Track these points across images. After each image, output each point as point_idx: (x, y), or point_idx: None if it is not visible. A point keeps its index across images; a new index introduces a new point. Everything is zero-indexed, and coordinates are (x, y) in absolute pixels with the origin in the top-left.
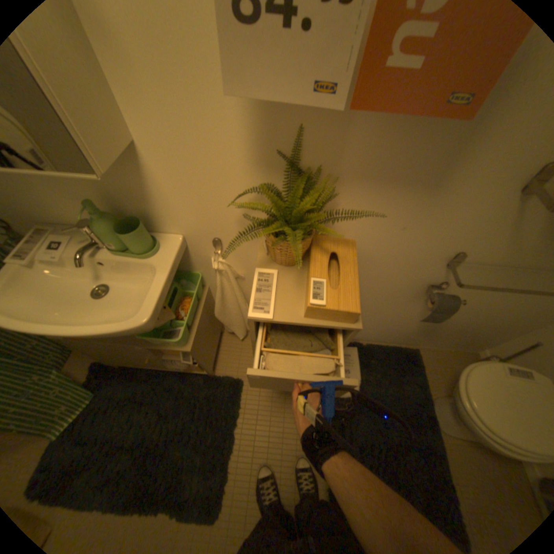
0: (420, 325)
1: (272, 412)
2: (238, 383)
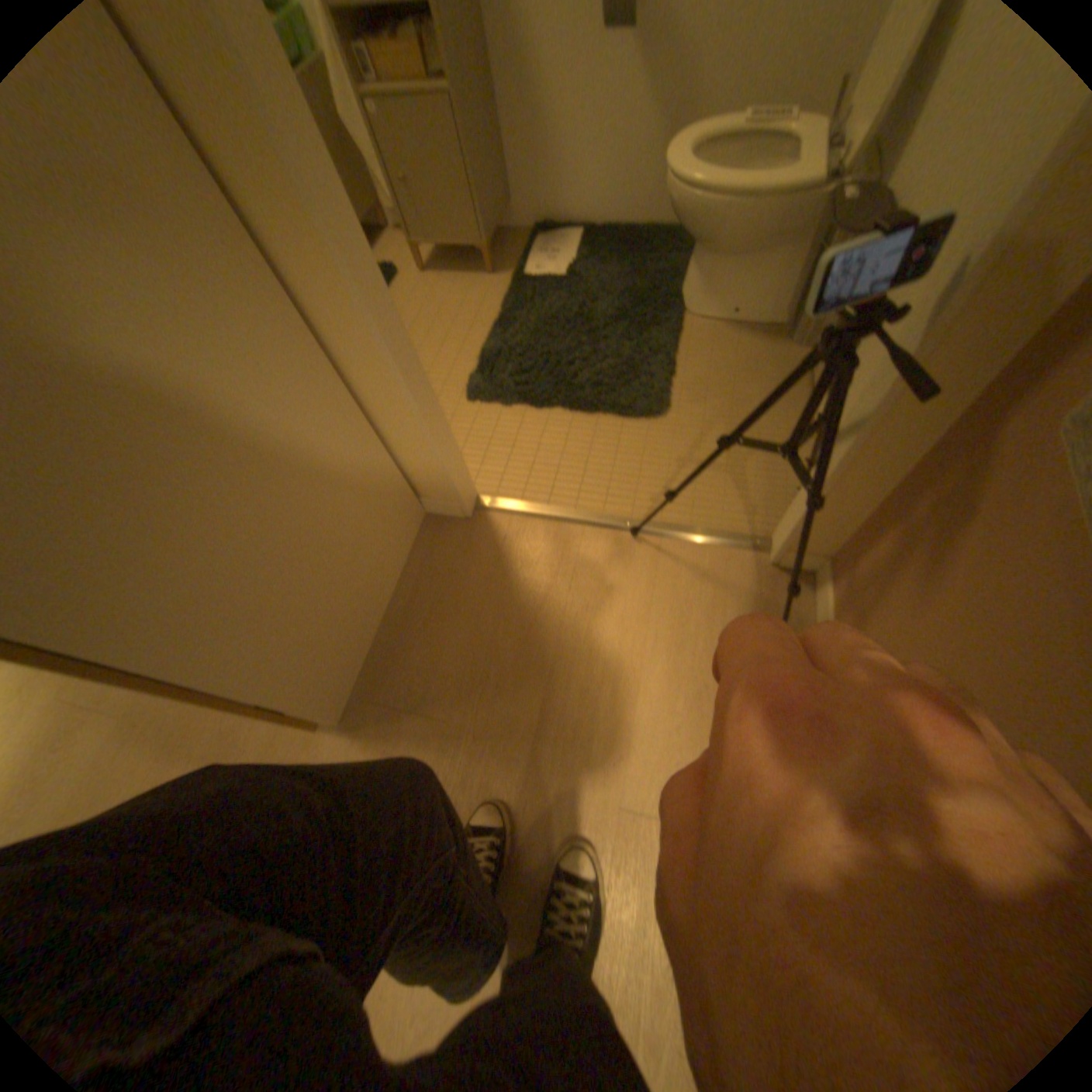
0: (660, 113)
1: (428, 293)
2: (386, 262)
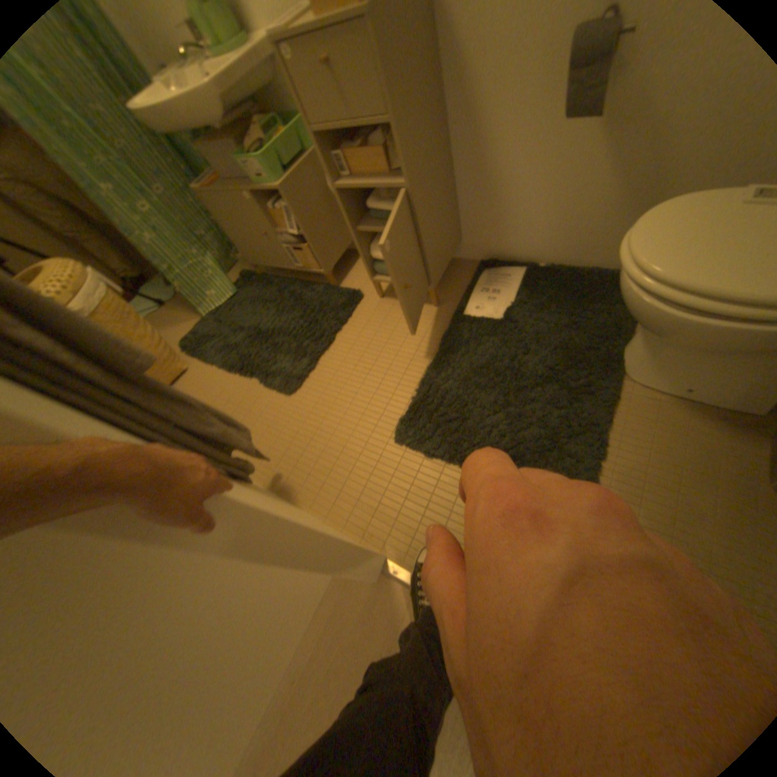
0: (620, 182)
1: (382, 323)
2: (355, 292)
